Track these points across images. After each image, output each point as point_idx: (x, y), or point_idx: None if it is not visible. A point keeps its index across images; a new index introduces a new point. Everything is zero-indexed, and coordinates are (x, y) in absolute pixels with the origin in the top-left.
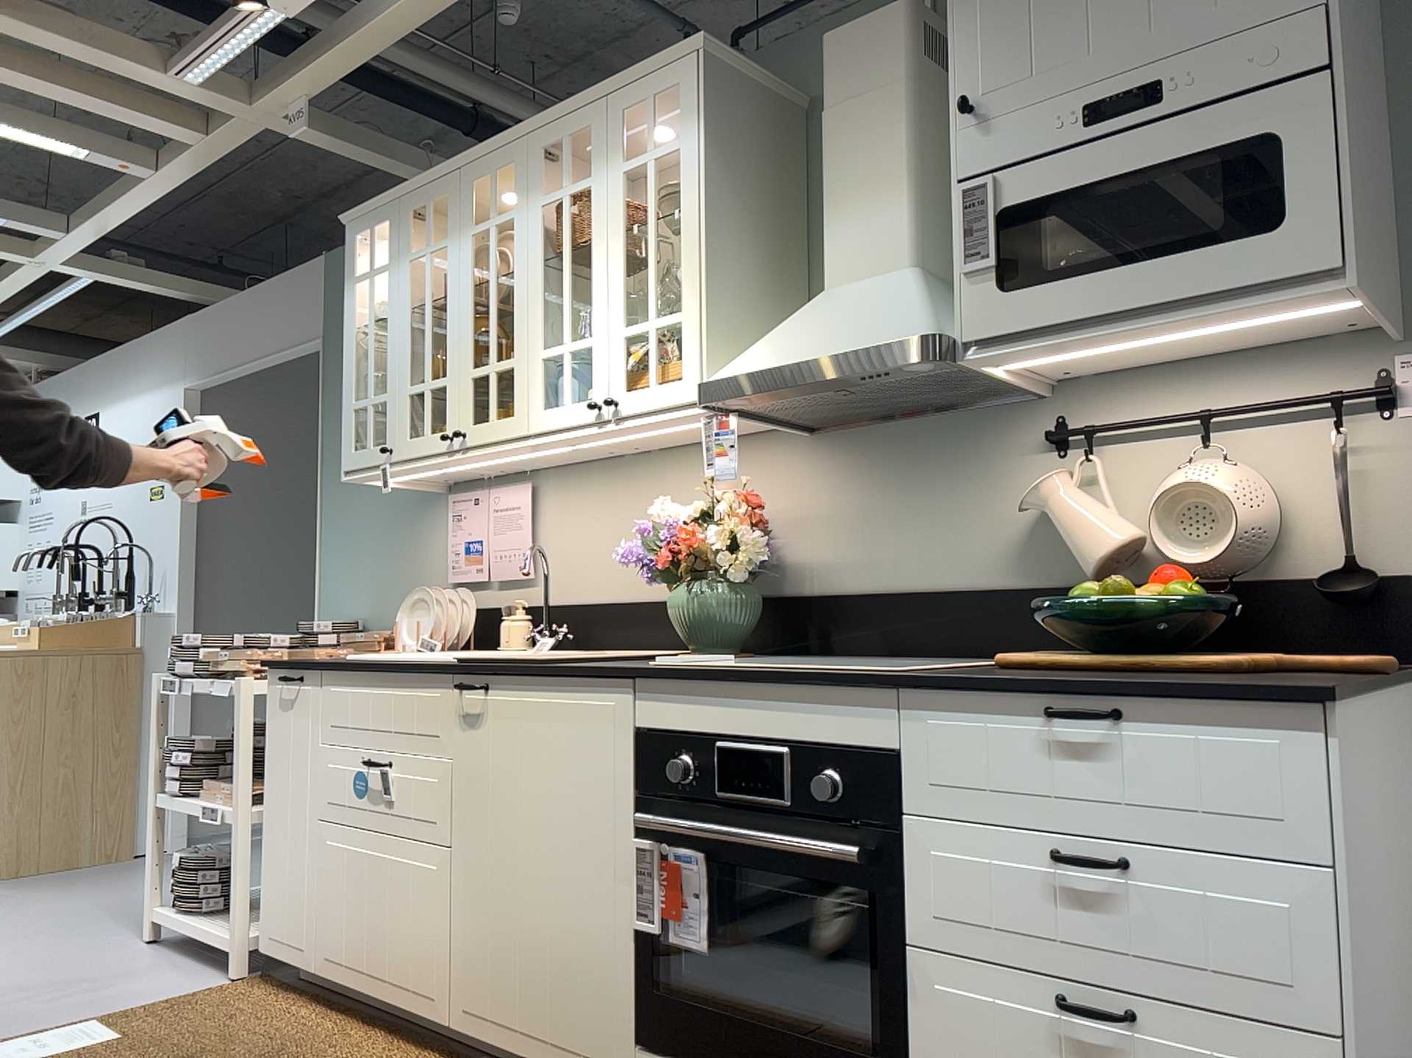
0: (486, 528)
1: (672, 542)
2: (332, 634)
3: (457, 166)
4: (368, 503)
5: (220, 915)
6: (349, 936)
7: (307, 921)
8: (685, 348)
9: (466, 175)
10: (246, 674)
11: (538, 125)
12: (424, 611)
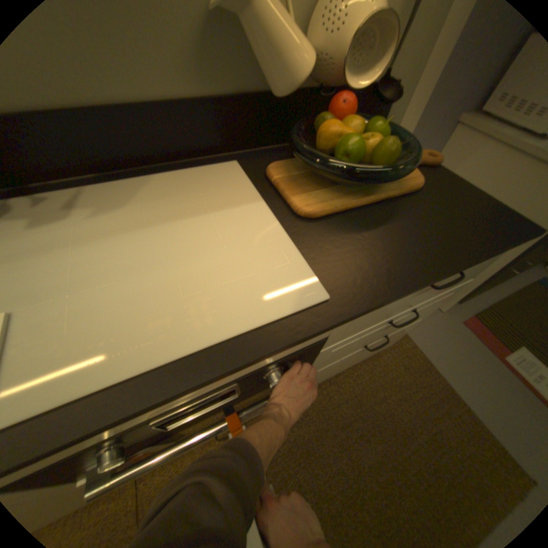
0: None
1: None
2: None
3: None
4: None
5: None
6: None
7: None
8: None
9: None
10: None
11: None
12: None
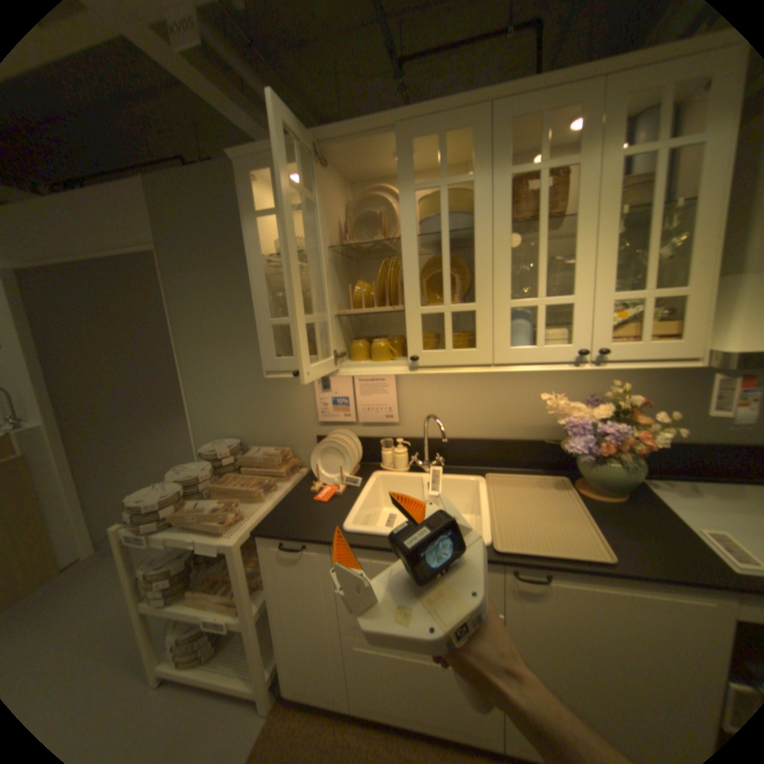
0: (353, 391)
1: (594, 432)
2: (228, 456)
3: (392, 117)
4: (229, 366)
5: (209, 655)
6: (389, 702)
7: (337, 690)
8: (689, 317)
9: (404, 128)
10: (219, 532)
11: (510, 89)
12: (332, 454)
